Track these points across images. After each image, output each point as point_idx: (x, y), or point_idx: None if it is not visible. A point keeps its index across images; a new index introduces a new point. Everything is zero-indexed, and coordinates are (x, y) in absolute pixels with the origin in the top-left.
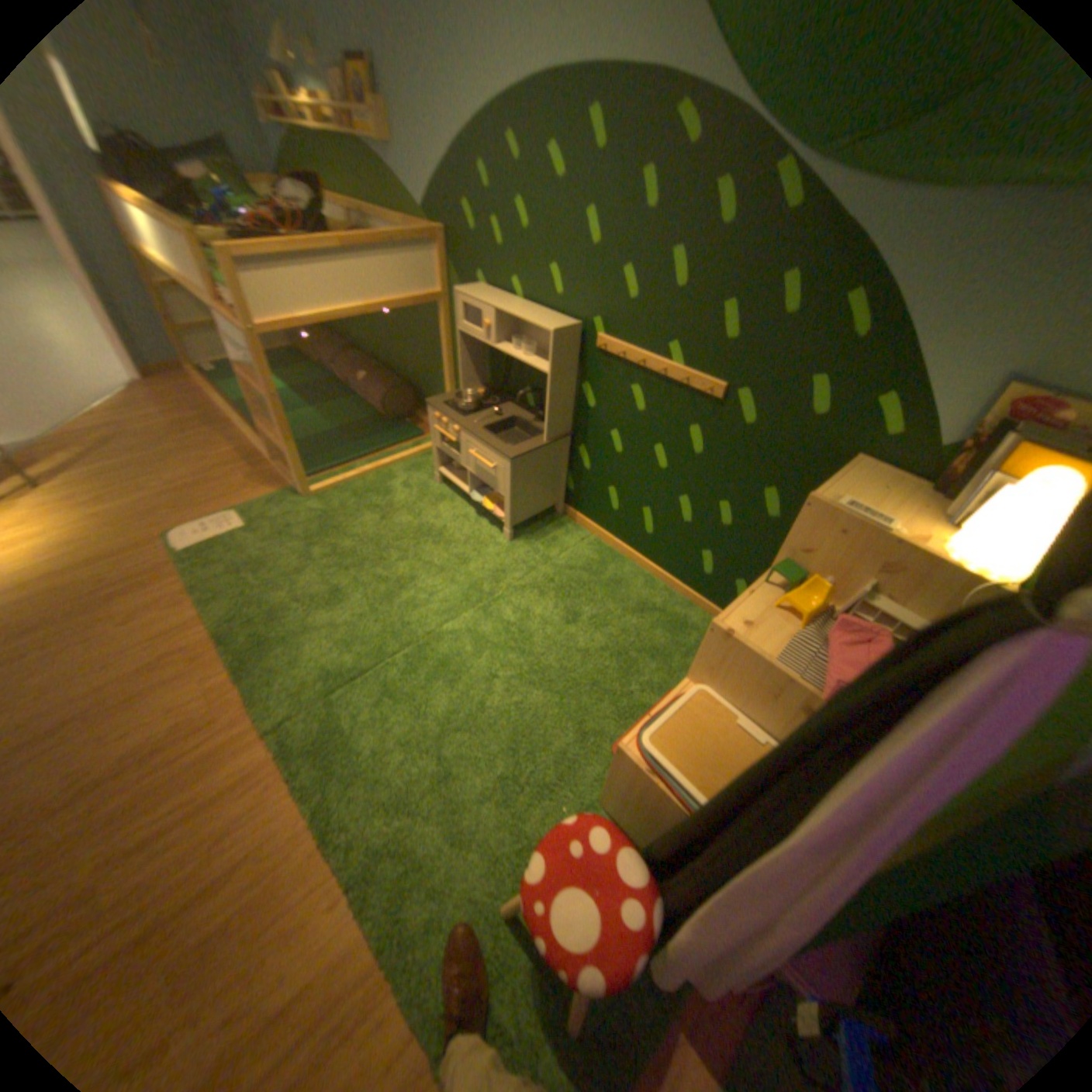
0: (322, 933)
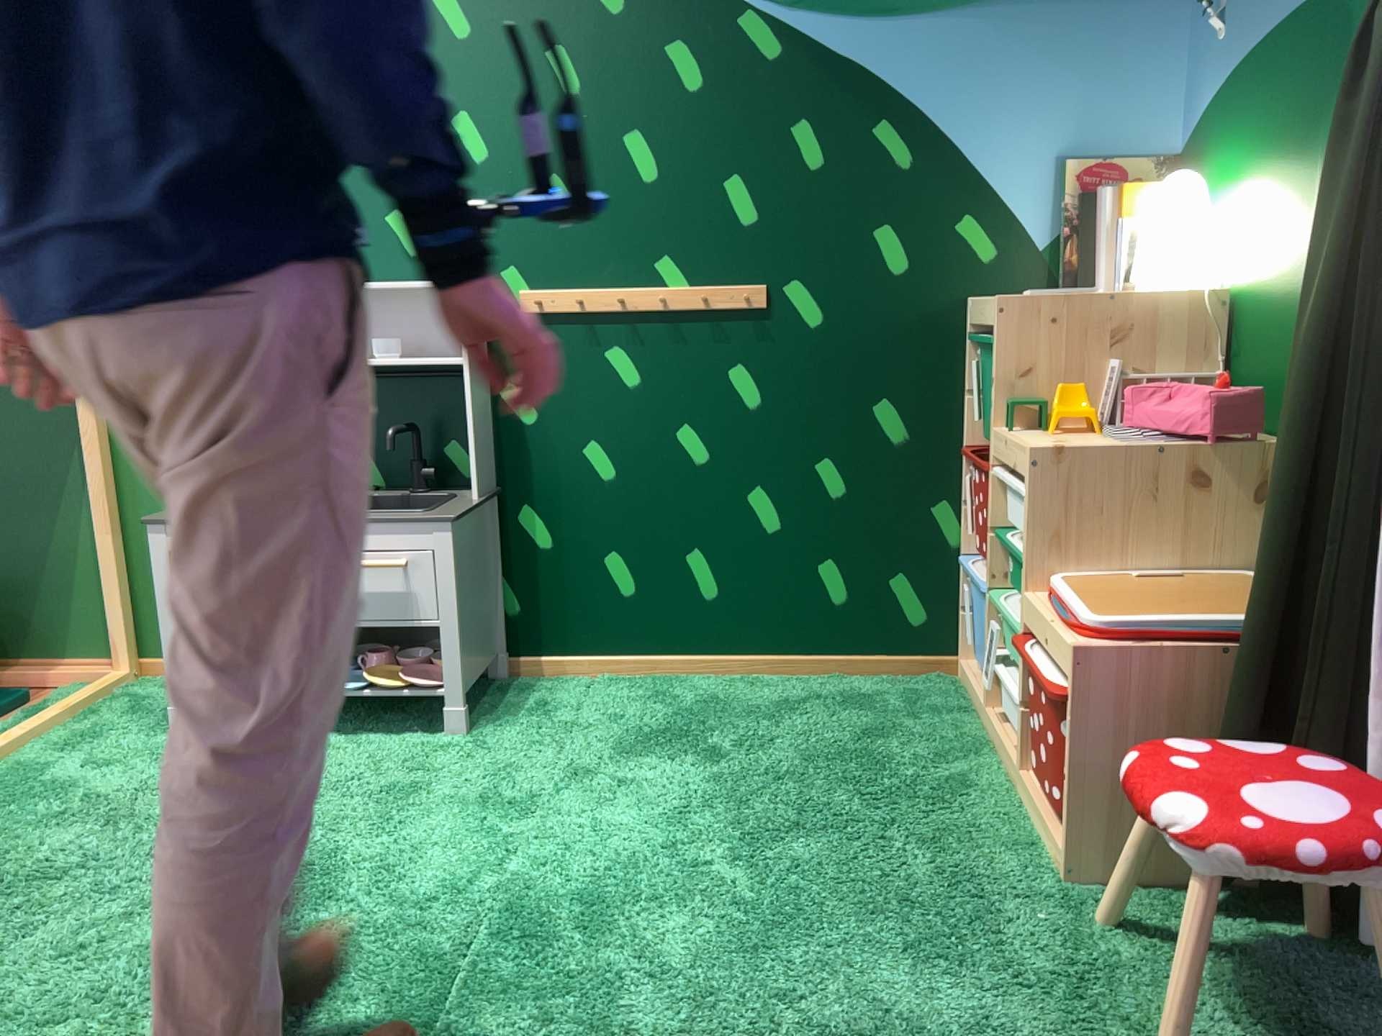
0: None
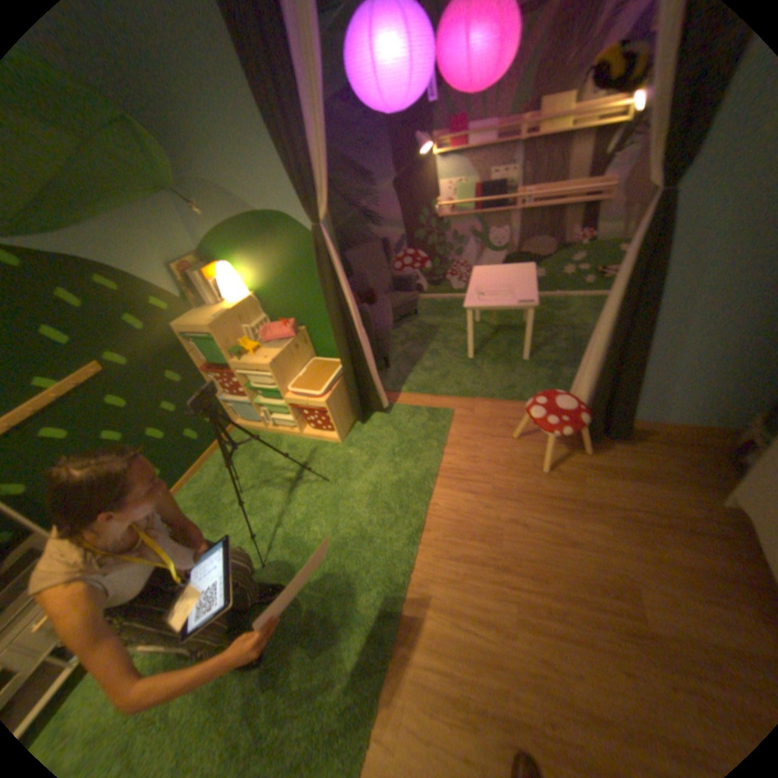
0: (442, 501)
